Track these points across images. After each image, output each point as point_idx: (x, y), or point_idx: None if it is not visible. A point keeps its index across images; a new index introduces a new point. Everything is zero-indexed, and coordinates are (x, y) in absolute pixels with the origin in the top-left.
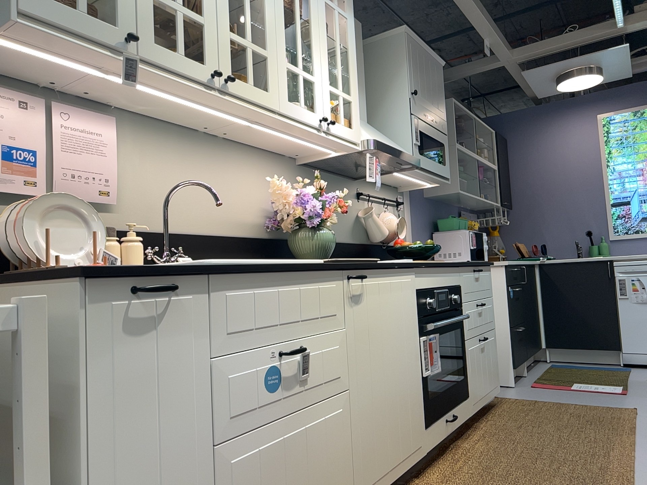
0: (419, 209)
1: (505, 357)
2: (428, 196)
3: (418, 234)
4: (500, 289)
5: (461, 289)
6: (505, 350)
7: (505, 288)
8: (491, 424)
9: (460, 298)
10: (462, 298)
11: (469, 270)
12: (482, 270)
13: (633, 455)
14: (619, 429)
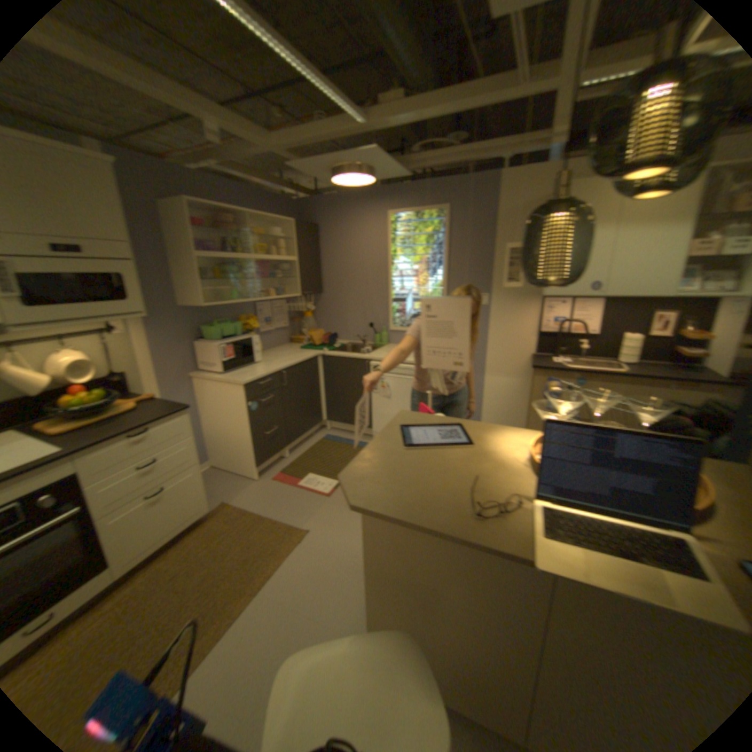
0: (165, 322)
1: (250, 459)
2: (182, 306)
3: (161, 350)
4: (242, 404)
5: (81, 476)
6: (249, 454)
7: (246, 404)
8: (156, 570)
9: (75, 488)
10: (84, 484)
11: (108, 445)
12: (146, 432)
13: (208, 652)
14: (253, 583)
